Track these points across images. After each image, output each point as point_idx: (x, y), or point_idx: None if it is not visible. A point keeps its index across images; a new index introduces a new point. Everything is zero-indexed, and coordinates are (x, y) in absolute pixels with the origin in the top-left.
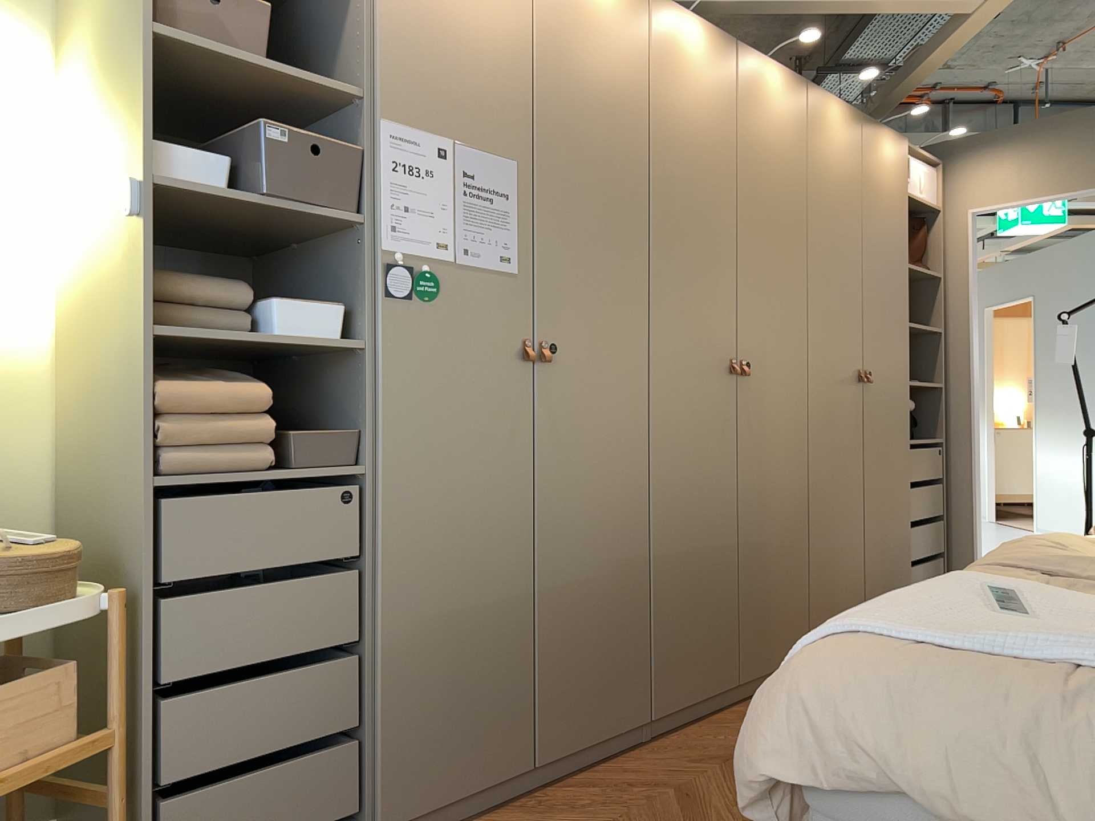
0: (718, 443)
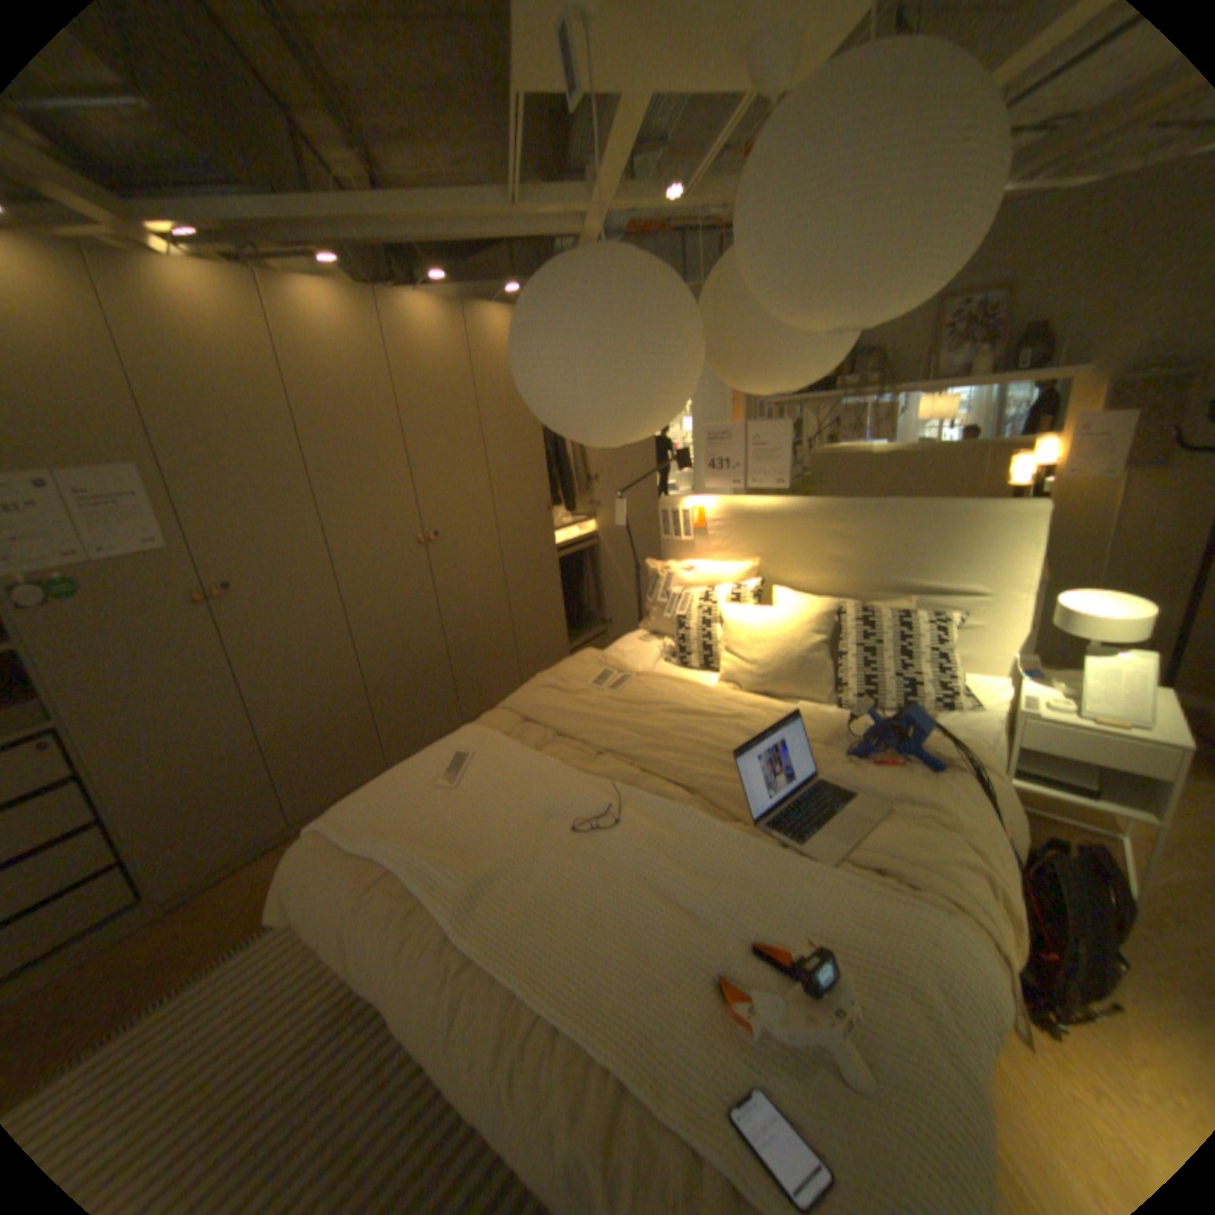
0: (422, 592)
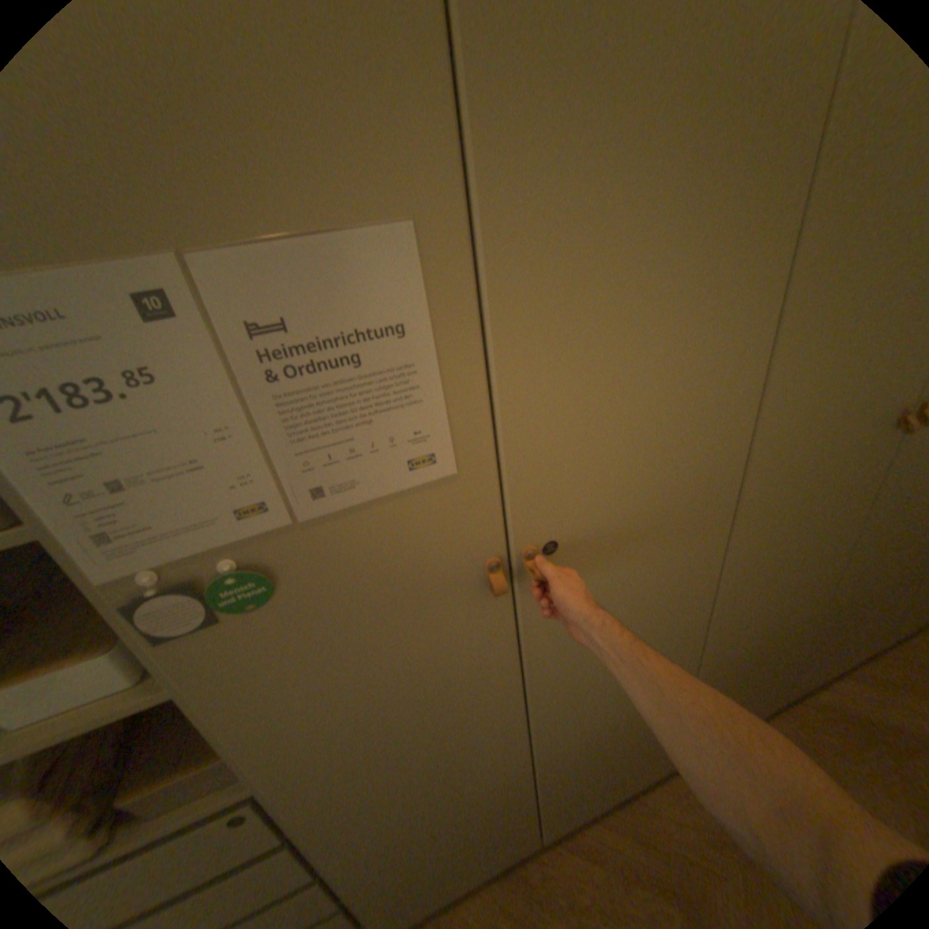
0: (850, 522)
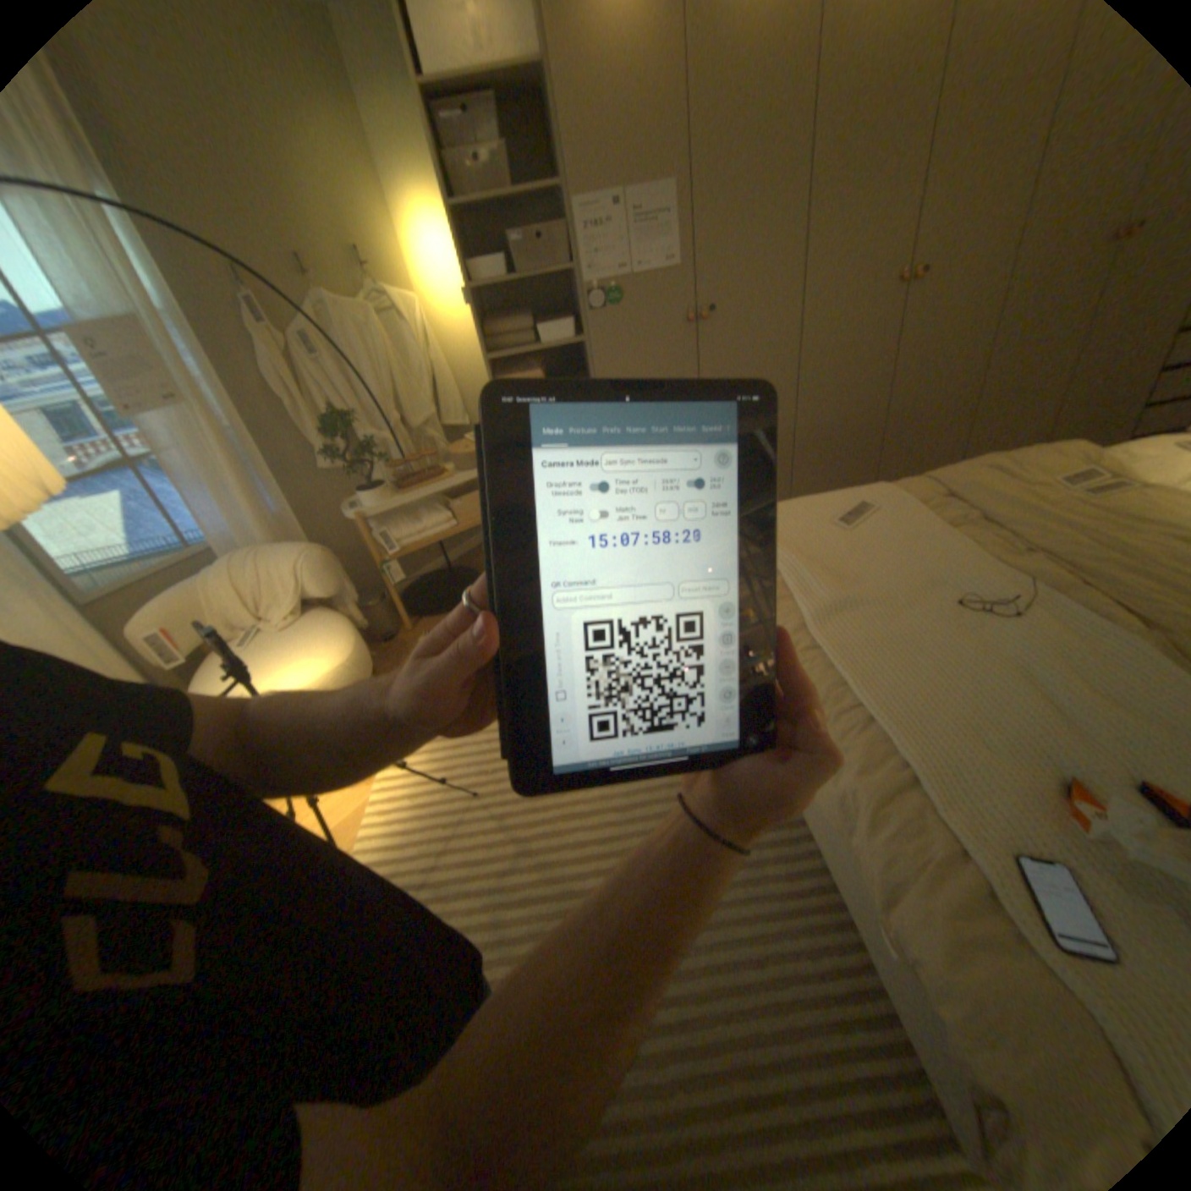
0: (882, 342)
